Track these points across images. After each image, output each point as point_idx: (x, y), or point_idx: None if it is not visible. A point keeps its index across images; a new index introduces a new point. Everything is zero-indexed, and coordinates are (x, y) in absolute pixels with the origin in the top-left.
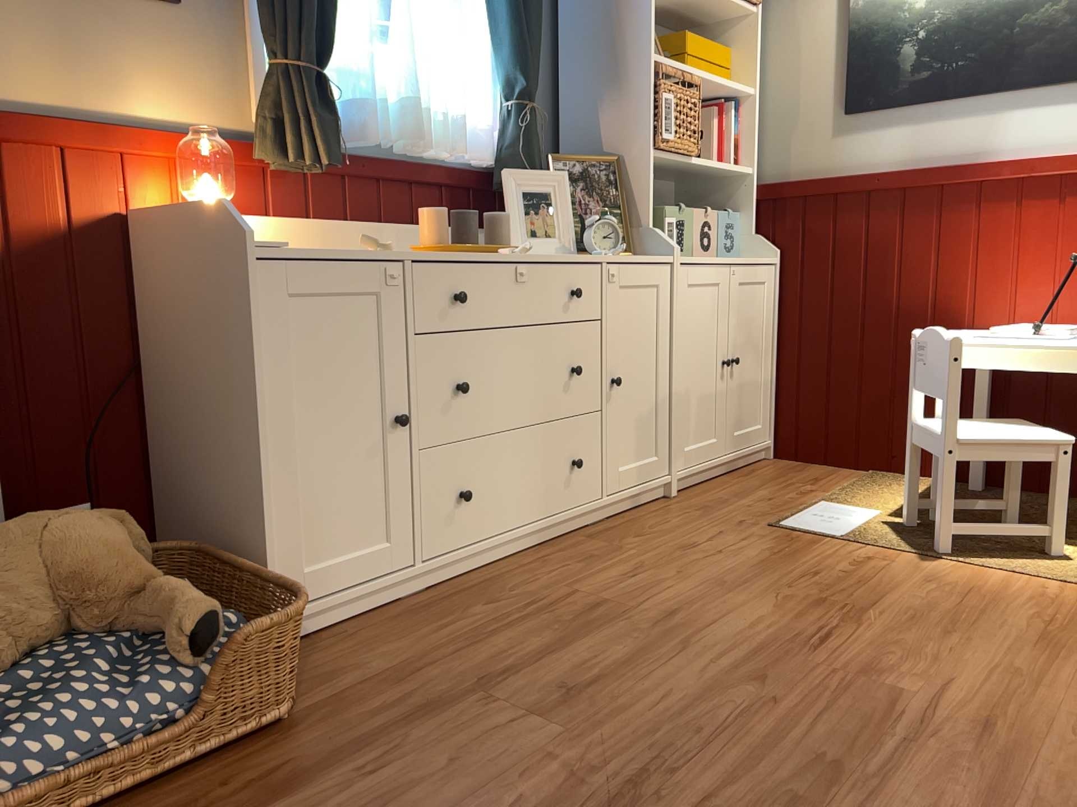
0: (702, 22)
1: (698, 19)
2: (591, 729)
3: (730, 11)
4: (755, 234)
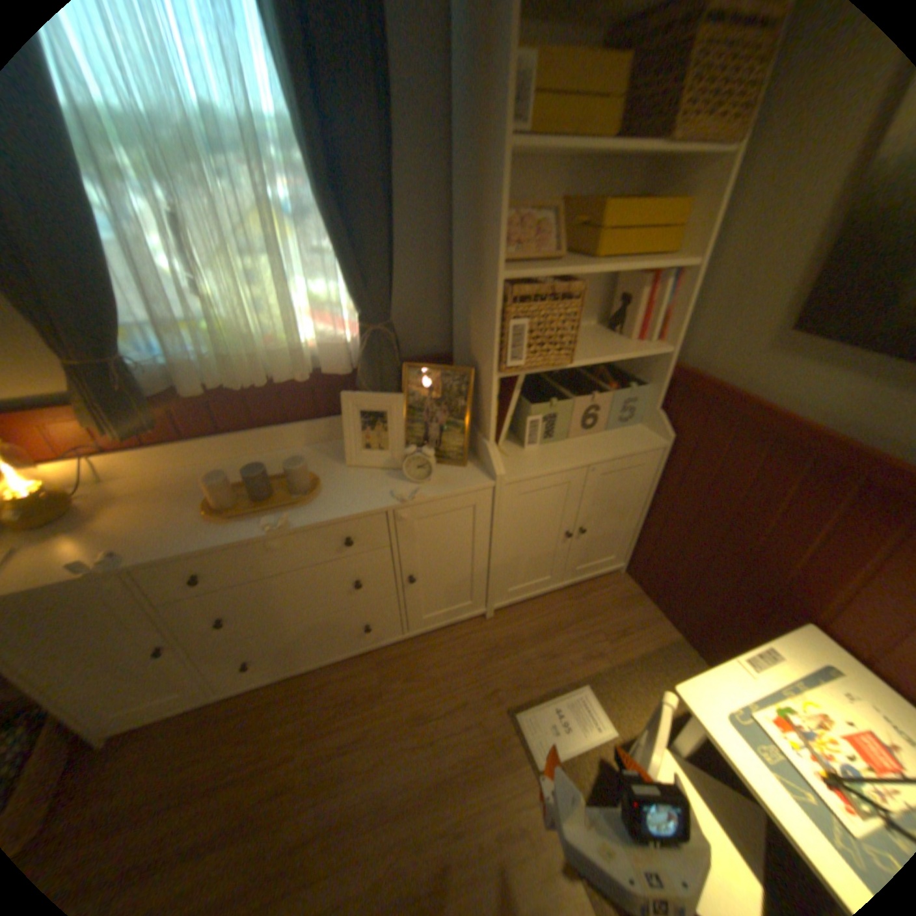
0: (671, 155)
1: (662, 154)
2: None
3: (695, 151)
4: (660, 409)
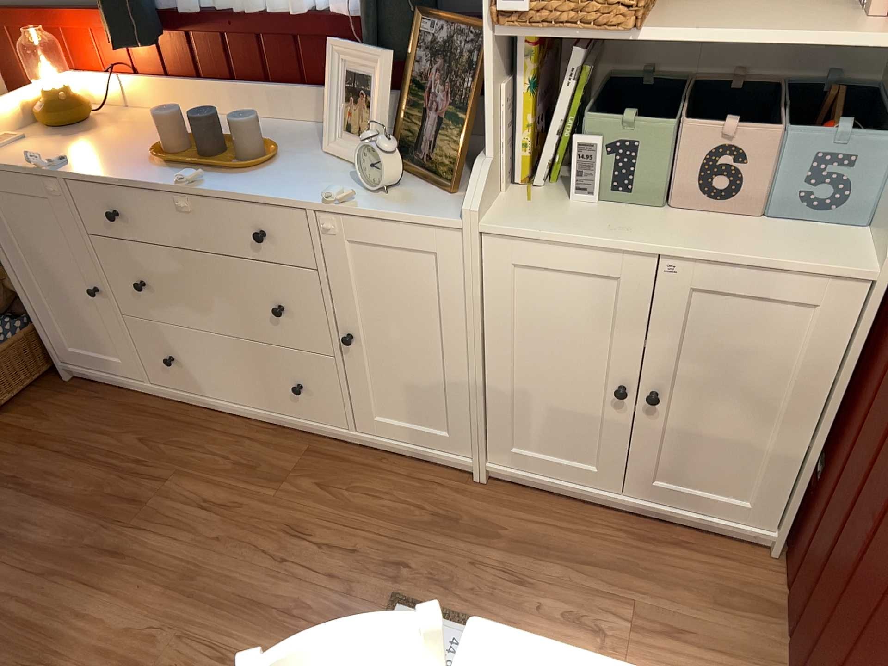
0: None
1: None
2: None
3: None
4: None
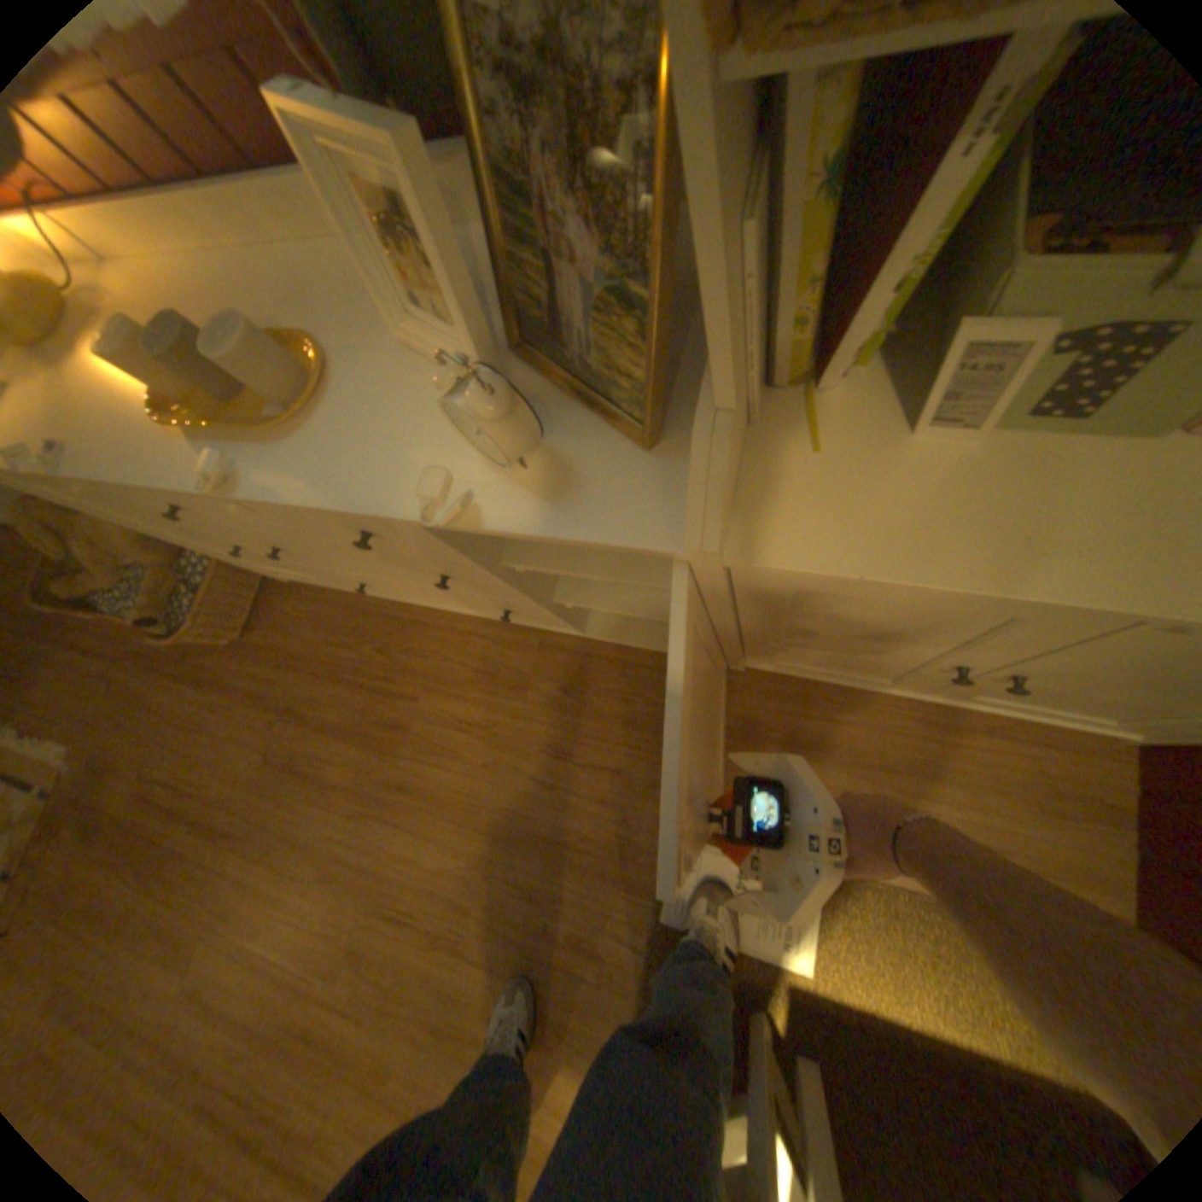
0: None
1: None
2: (258, 797)
3: None
4: None
